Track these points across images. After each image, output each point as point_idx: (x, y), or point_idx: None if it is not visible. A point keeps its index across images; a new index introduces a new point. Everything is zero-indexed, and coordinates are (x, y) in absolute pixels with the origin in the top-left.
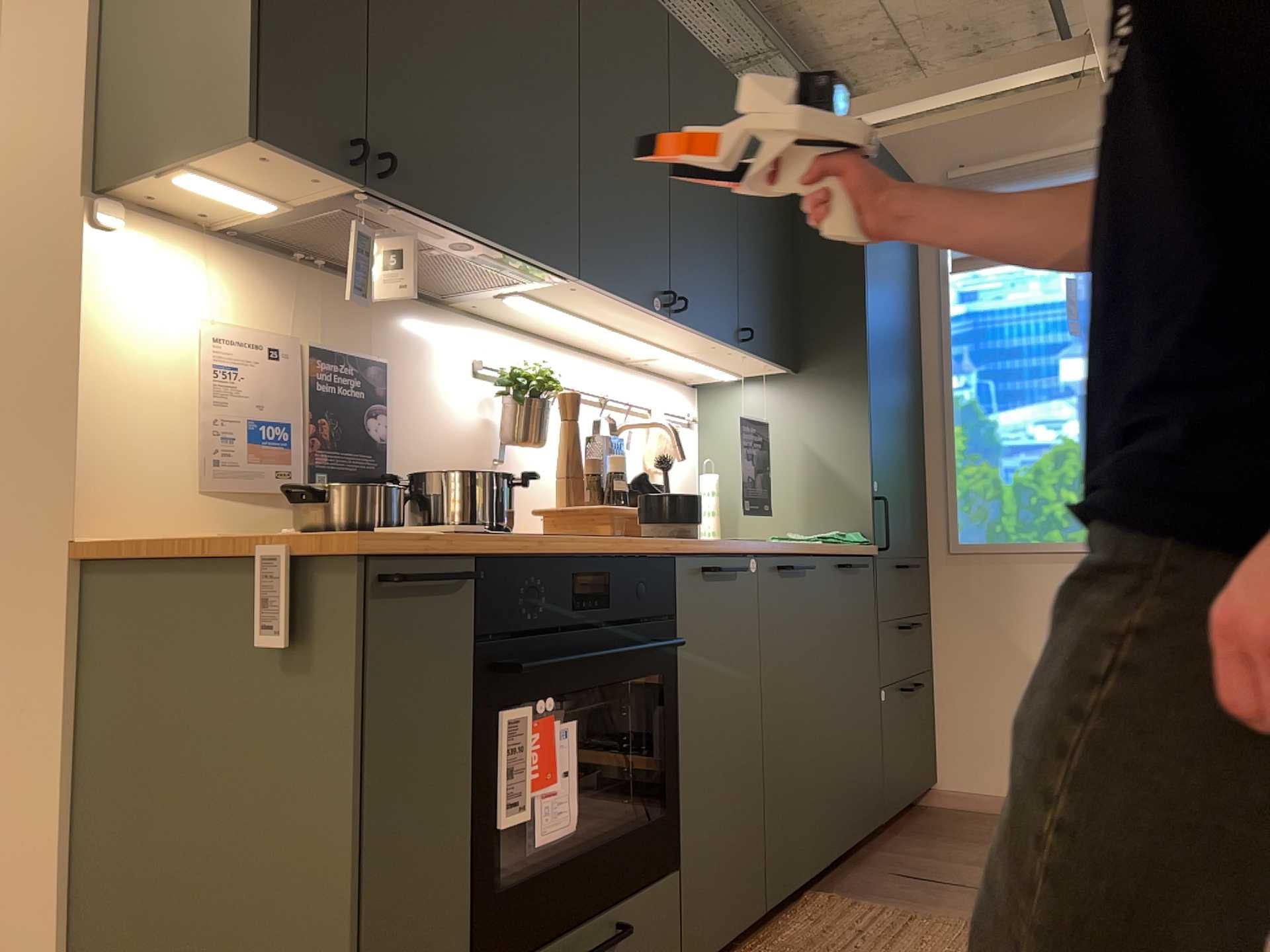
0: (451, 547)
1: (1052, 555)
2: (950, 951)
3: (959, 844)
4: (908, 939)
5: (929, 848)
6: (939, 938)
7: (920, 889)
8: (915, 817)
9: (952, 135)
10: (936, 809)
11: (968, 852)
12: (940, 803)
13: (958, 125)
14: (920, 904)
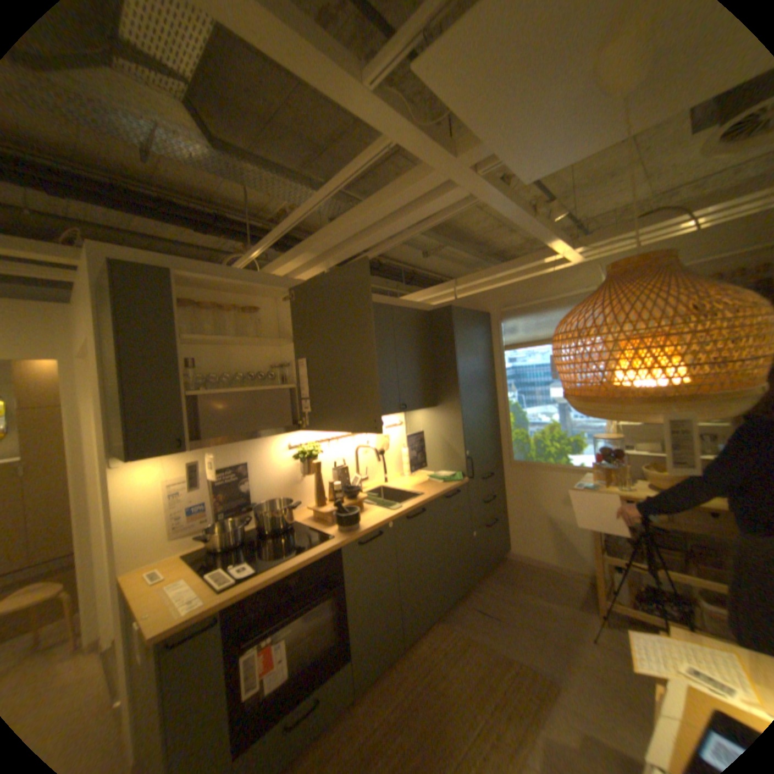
0: (204, 615)
1: (550, 469)
2: (475, 672)
3: (509, 589)
4: (462, 662)
5: (496, 592)
6: (474, 662)
7: (481, 623)
8: (499, 568)
9: (502, 291)
10: (509, 561)
11: (510, 595)
12: (511, 559)
13: (505, 287)
14: (477, 634)
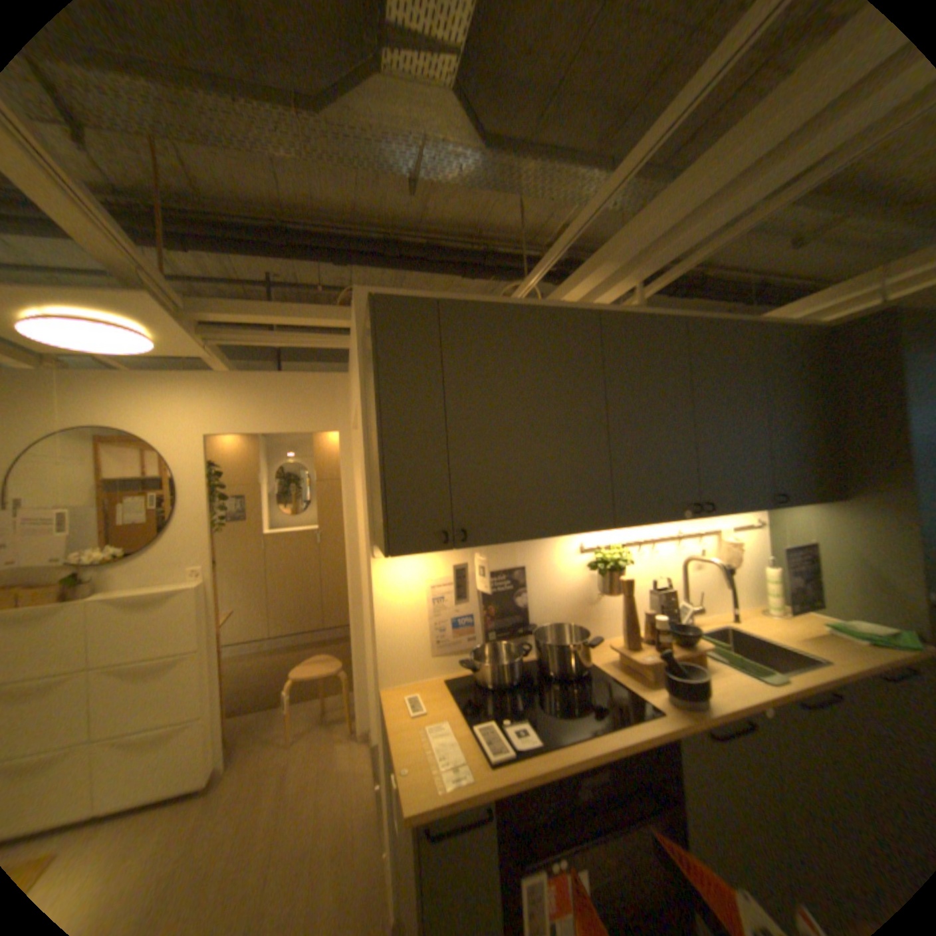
0: (475, 801)
1: None
2: None
3: None
4: None
5: None
6: None
7: None
8: None
9: None
10: None
11: None
12: None
13: None
14: None
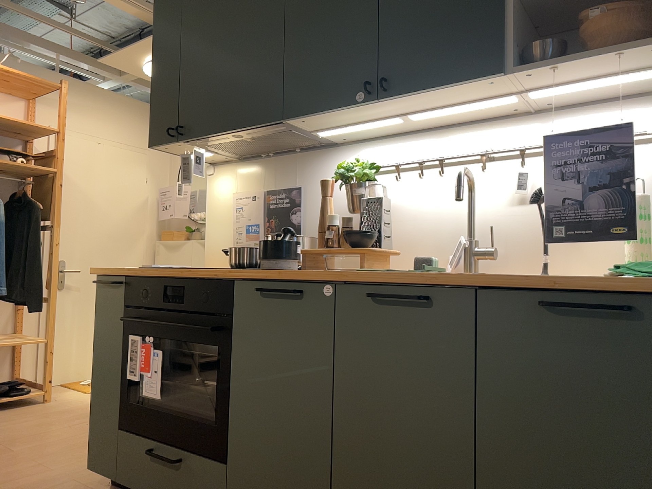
0: (114, 272)
1: None
2: None
3: None
4: None
5: None
6: None
7: None
8: None
9: None
10: None
11: None
12: None
13: None
14: None
